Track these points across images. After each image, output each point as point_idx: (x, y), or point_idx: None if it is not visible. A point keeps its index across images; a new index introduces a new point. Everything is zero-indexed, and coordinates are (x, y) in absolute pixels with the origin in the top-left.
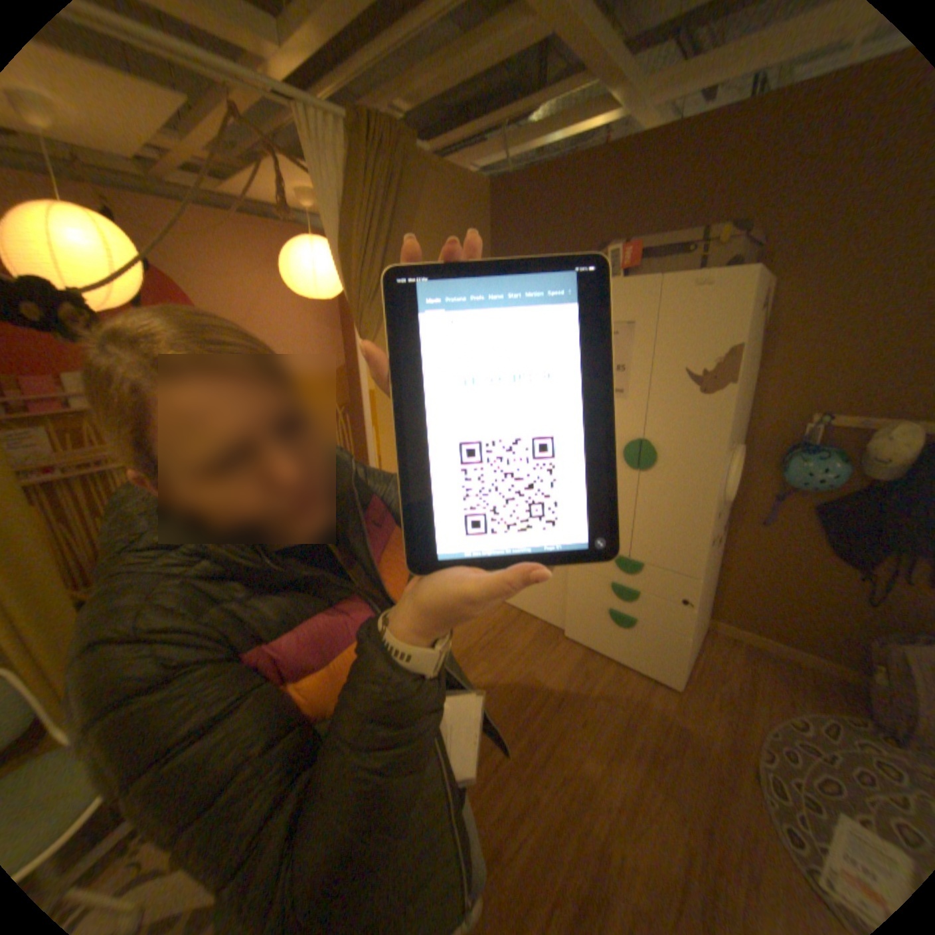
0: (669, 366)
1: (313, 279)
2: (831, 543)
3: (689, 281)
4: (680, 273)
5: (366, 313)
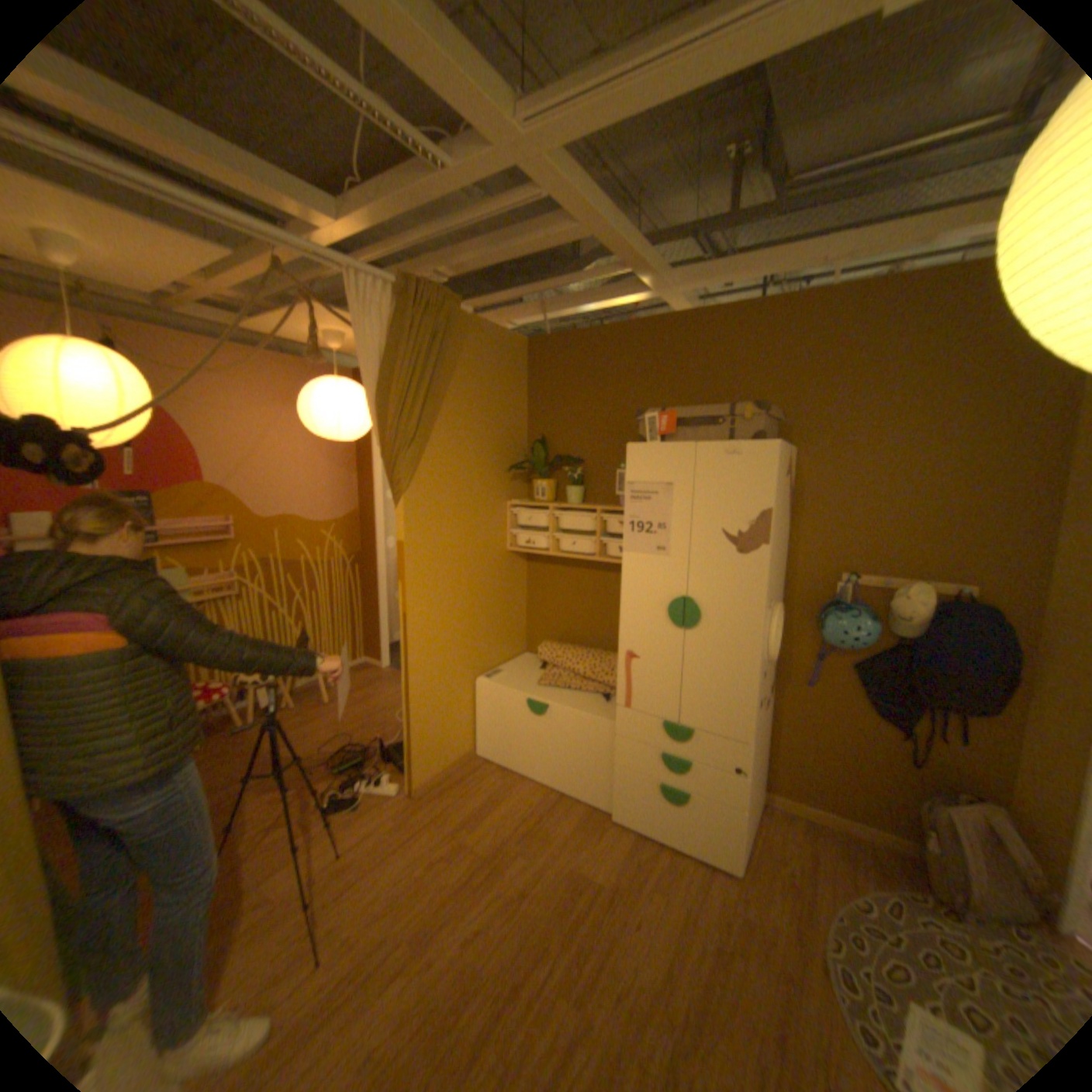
0: (707, 526)
1: (337, 421)
2: (872, 702)
3: (720, 449)
4: (712, 443)
5: (400, 461)
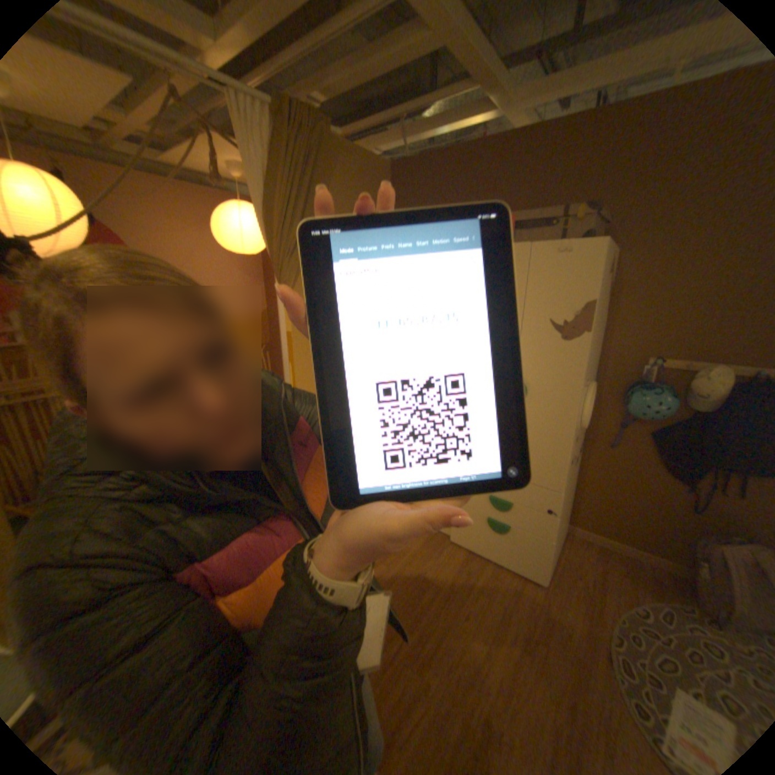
0: (536, 317)
1: (240, 237)
2: (664, 462)
3: (553, 248)
4: (546, 242)
5: (285, 267)
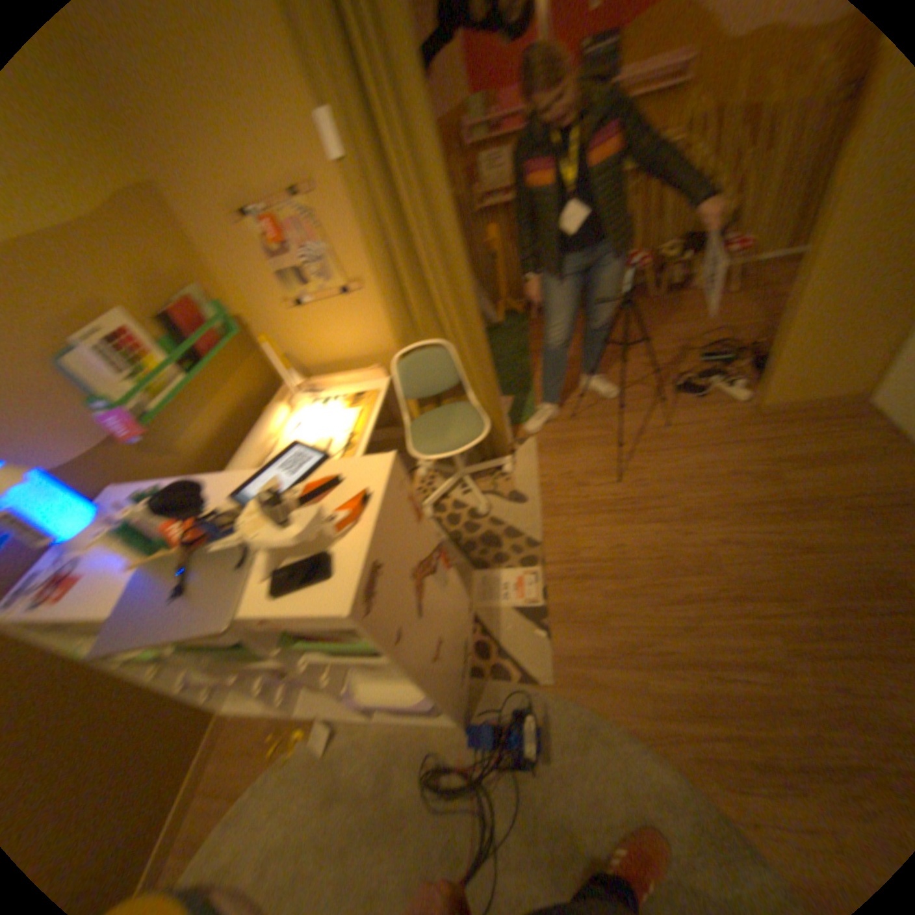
0: None
1: None
2: None
3: None
4: None
5: None
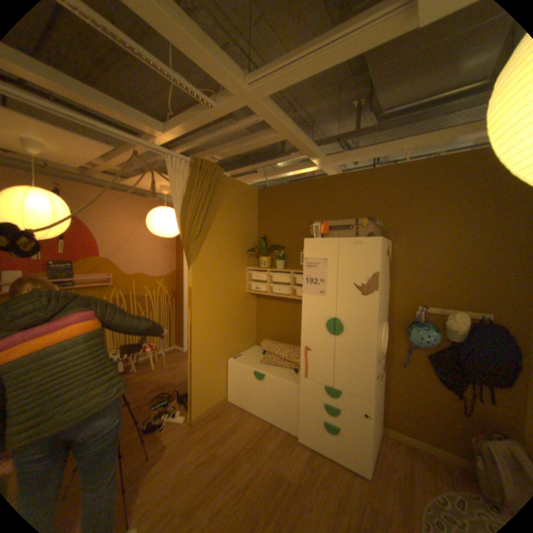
0: (345, 281)
1: (164, 227)
2: (439, 377)
3: (351, 241)
4: (347, 238)
5: (191, 247)
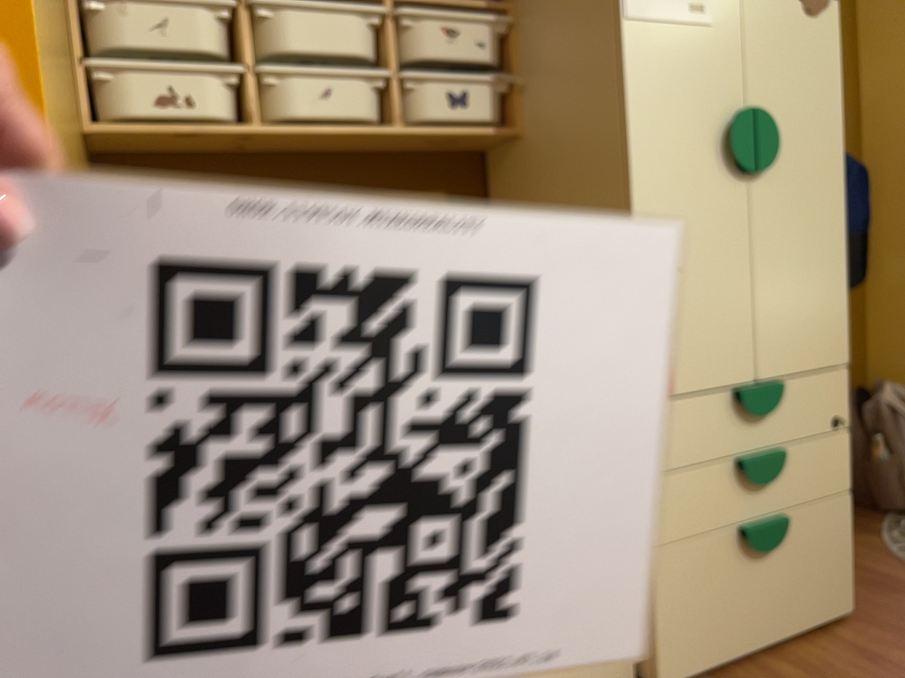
0: None
1: None
2: None
3: None
4: None
5: None
